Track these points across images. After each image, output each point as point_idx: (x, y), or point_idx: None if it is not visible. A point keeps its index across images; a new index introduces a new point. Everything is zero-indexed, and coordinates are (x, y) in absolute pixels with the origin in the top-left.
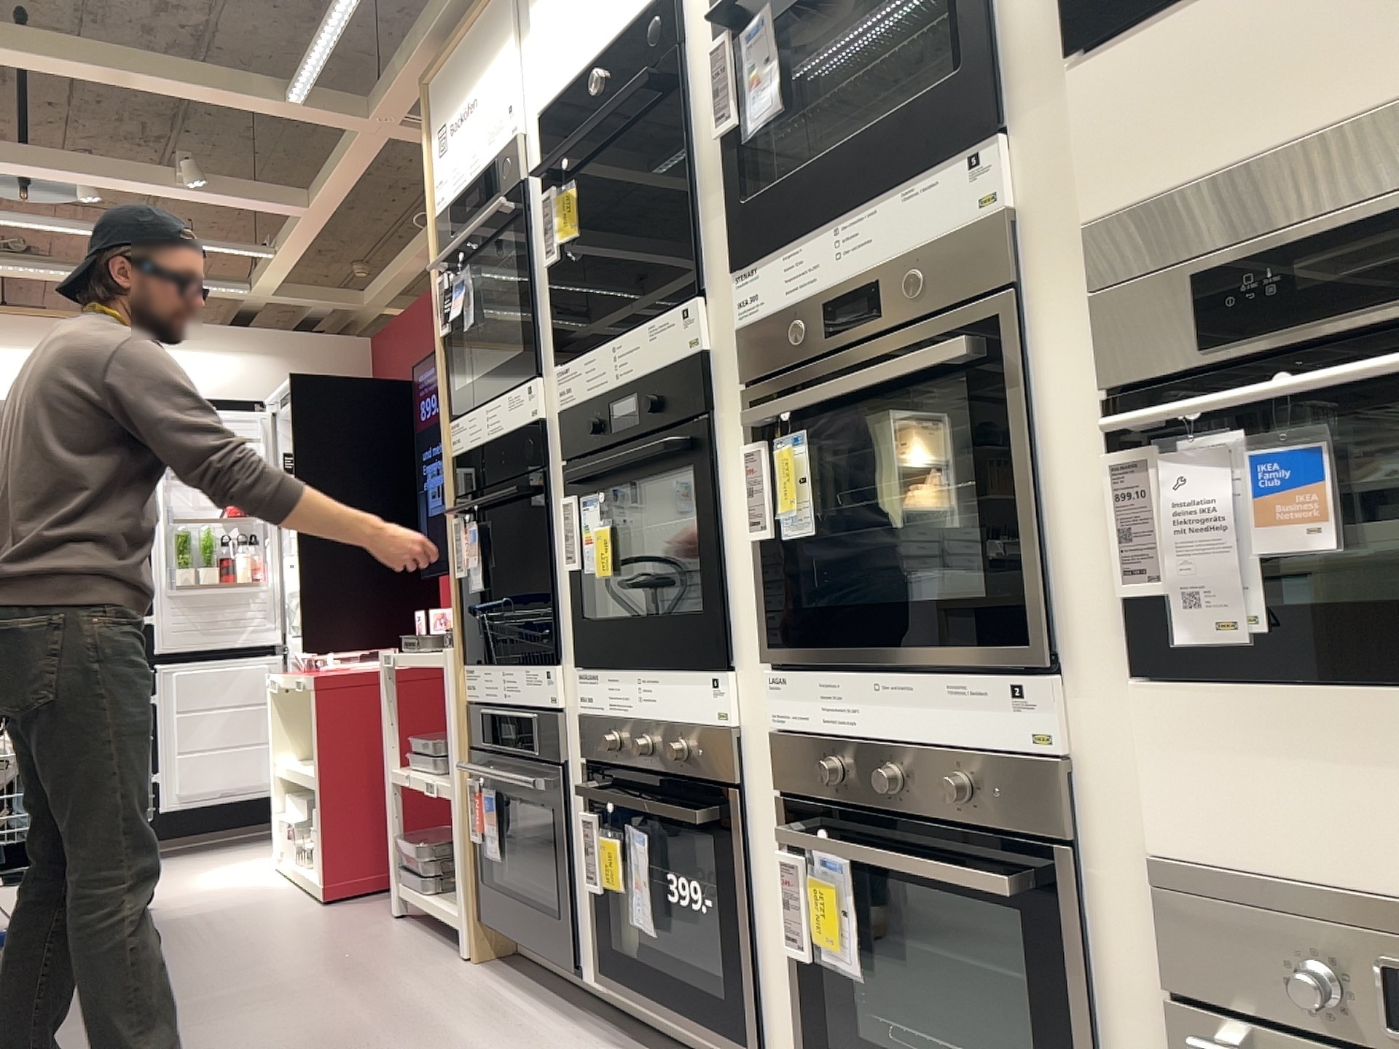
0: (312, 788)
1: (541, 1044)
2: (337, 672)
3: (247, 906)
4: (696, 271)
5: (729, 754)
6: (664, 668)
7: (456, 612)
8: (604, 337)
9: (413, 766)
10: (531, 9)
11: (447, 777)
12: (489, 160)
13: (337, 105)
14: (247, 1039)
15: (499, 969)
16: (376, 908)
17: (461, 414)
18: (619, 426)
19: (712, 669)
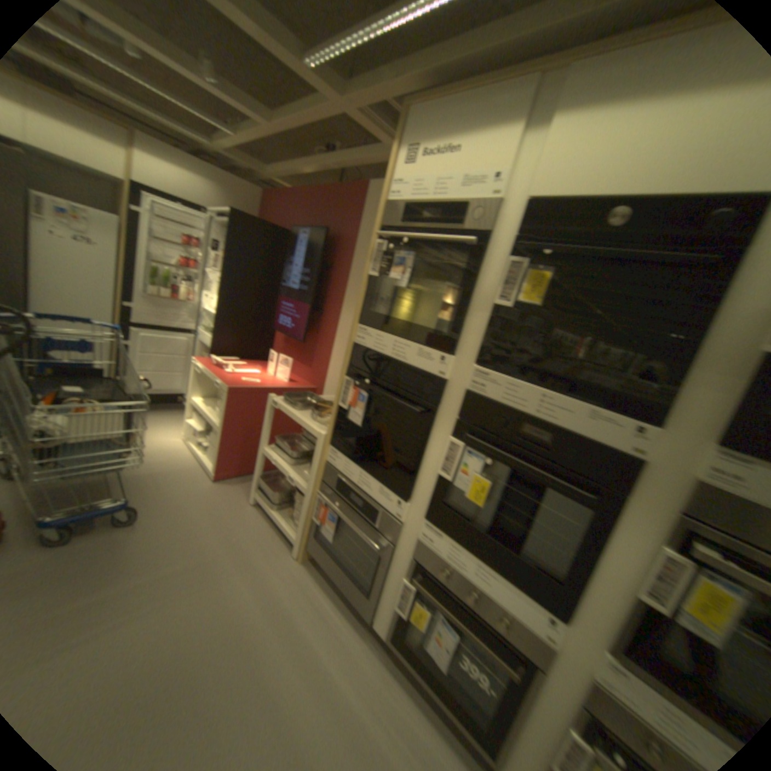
0: (211, 427)
1: (353, 662)
2: (237, 387)
3: (172, 474)
4: (663, 406)
5: (549, 659)
6: (509, 580)
7: (333, 421)
8: (534, 380)
9: (273, 450)
10: (559, 109)
11: (297, 473)
12: (458, 194)
13: (326, 76)
14: (198, 629)
15: (312, 573)
16: (238, 494)
17: (369, 326)
18: (527, 440)
19: (554, 614)
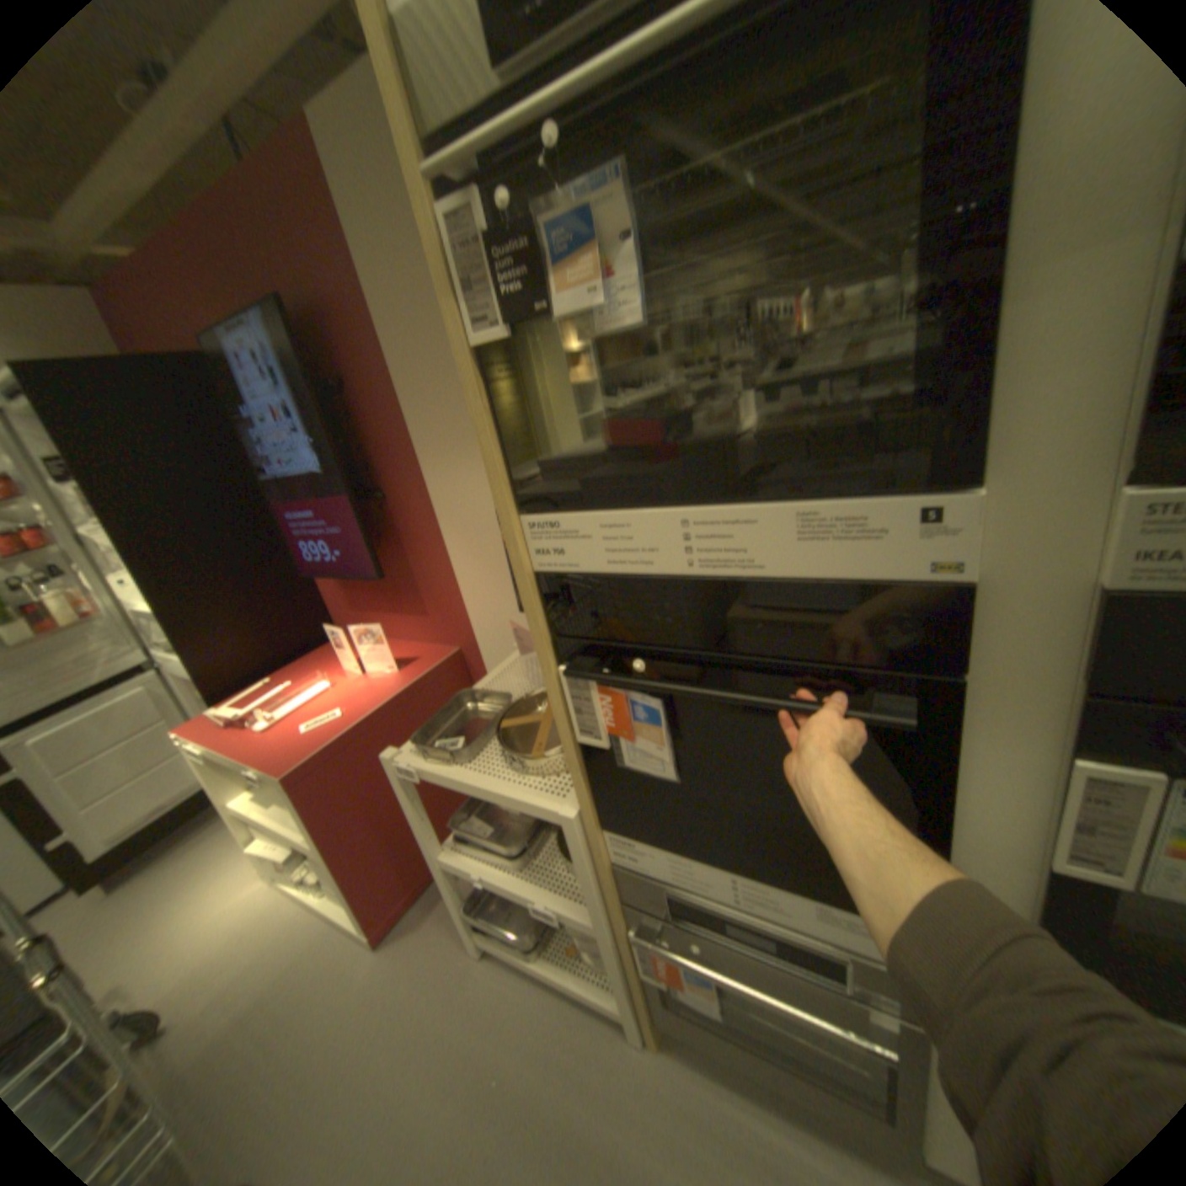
0: (301, 853)
1: None
2: (300, 760)
3: (281, 987)
4: None
5: None
6: None
7: (584, 779)
8: None
9: (460, 849)
10: None
11: (544, 884)
12: None
13: None
14: None
15: (692, 1059)
16: (436, 945)
17: (563, 504)
18: None
19: None
